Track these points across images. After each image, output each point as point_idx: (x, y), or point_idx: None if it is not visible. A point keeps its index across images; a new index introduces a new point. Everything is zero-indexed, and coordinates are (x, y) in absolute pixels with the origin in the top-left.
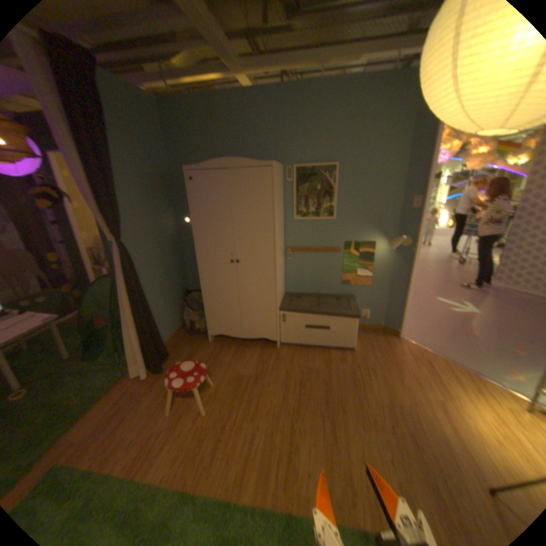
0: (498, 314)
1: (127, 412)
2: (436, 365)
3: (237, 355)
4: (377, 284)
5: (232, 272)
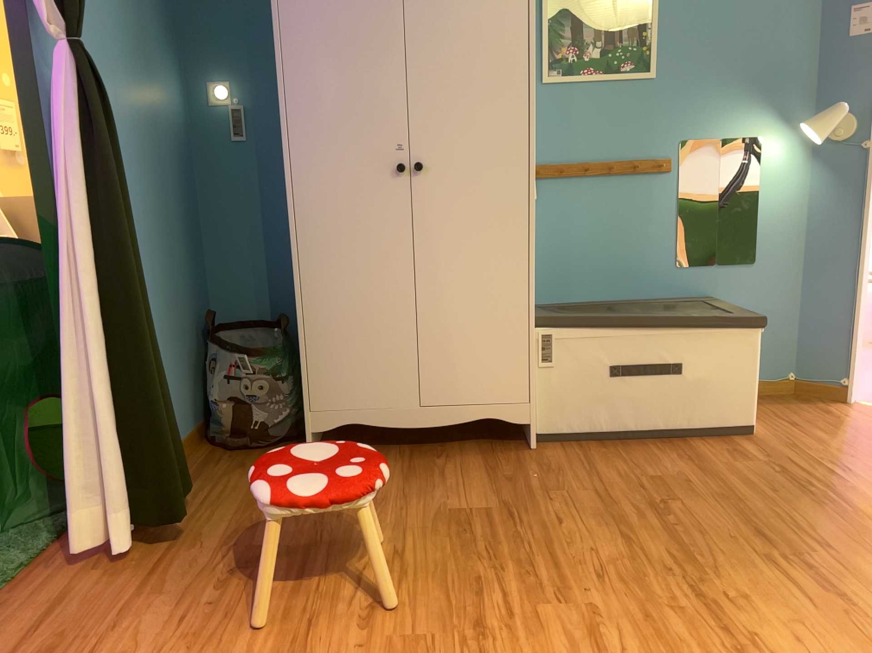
0: None
1: (86, 633)
2: None
3: (413, 474)
4: (770, 261)
5: (396, 204)
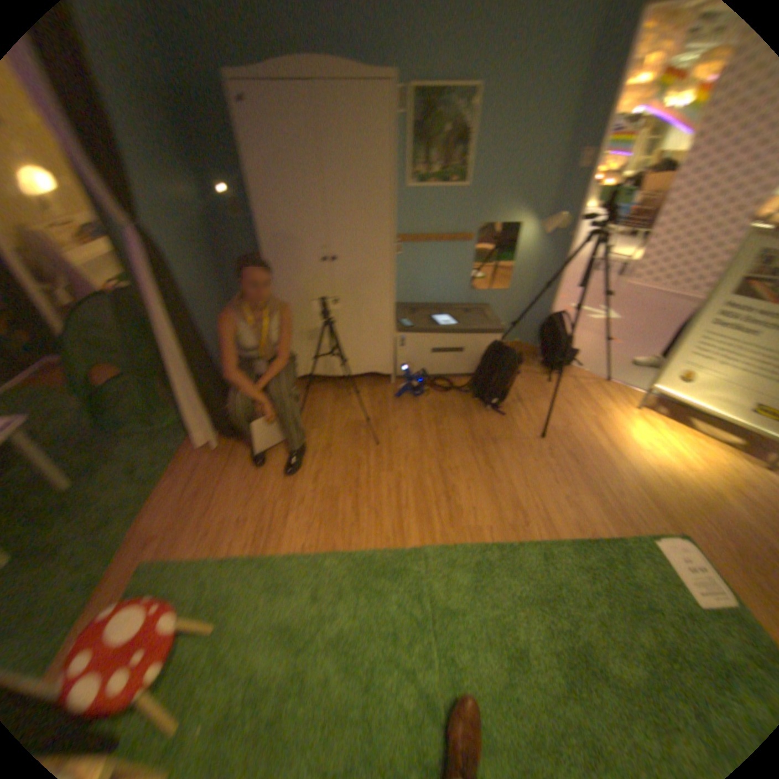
0: (637, 319)
1: (214, 486)
2: (581, 381)
3: (341, 399)
4: (516, 288)
5: (326, 277)
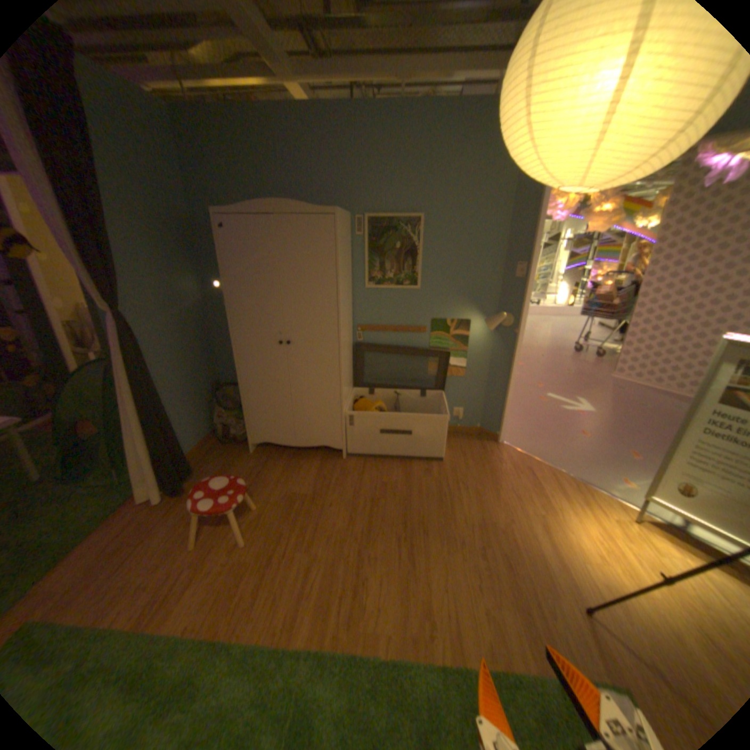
0: (614, 413)
1: (134, 548)
2: (539, 474)
3: (289, 470)
4: (471, 375)
5: (282, 357)
